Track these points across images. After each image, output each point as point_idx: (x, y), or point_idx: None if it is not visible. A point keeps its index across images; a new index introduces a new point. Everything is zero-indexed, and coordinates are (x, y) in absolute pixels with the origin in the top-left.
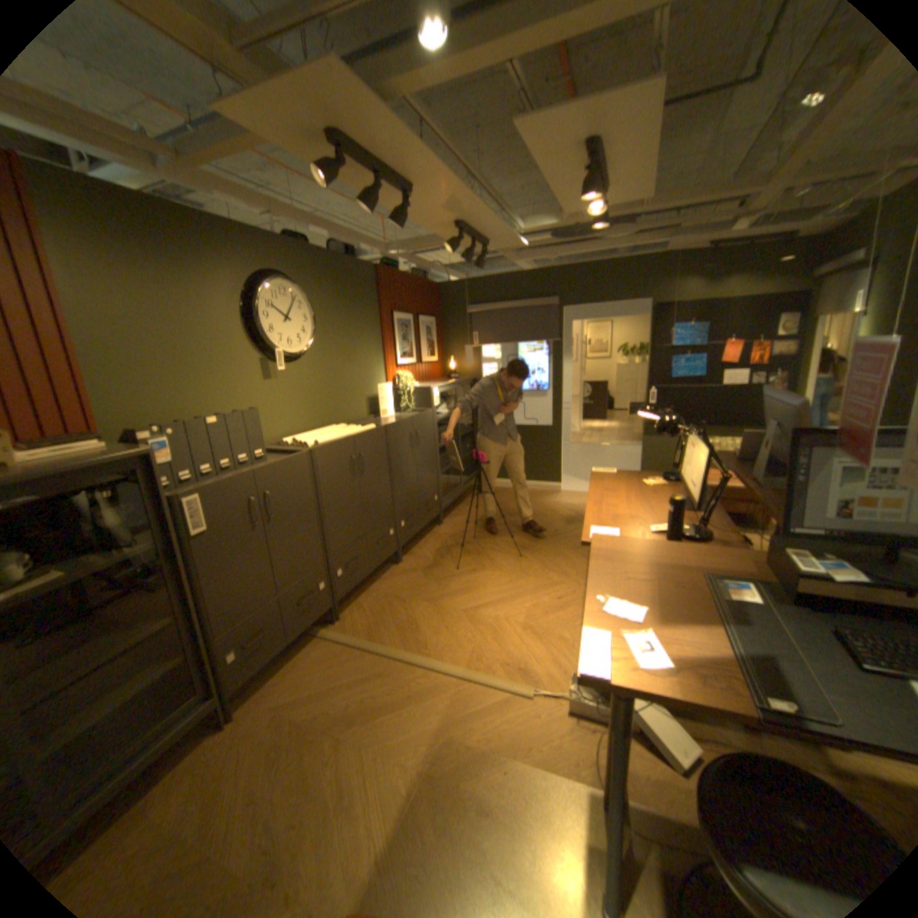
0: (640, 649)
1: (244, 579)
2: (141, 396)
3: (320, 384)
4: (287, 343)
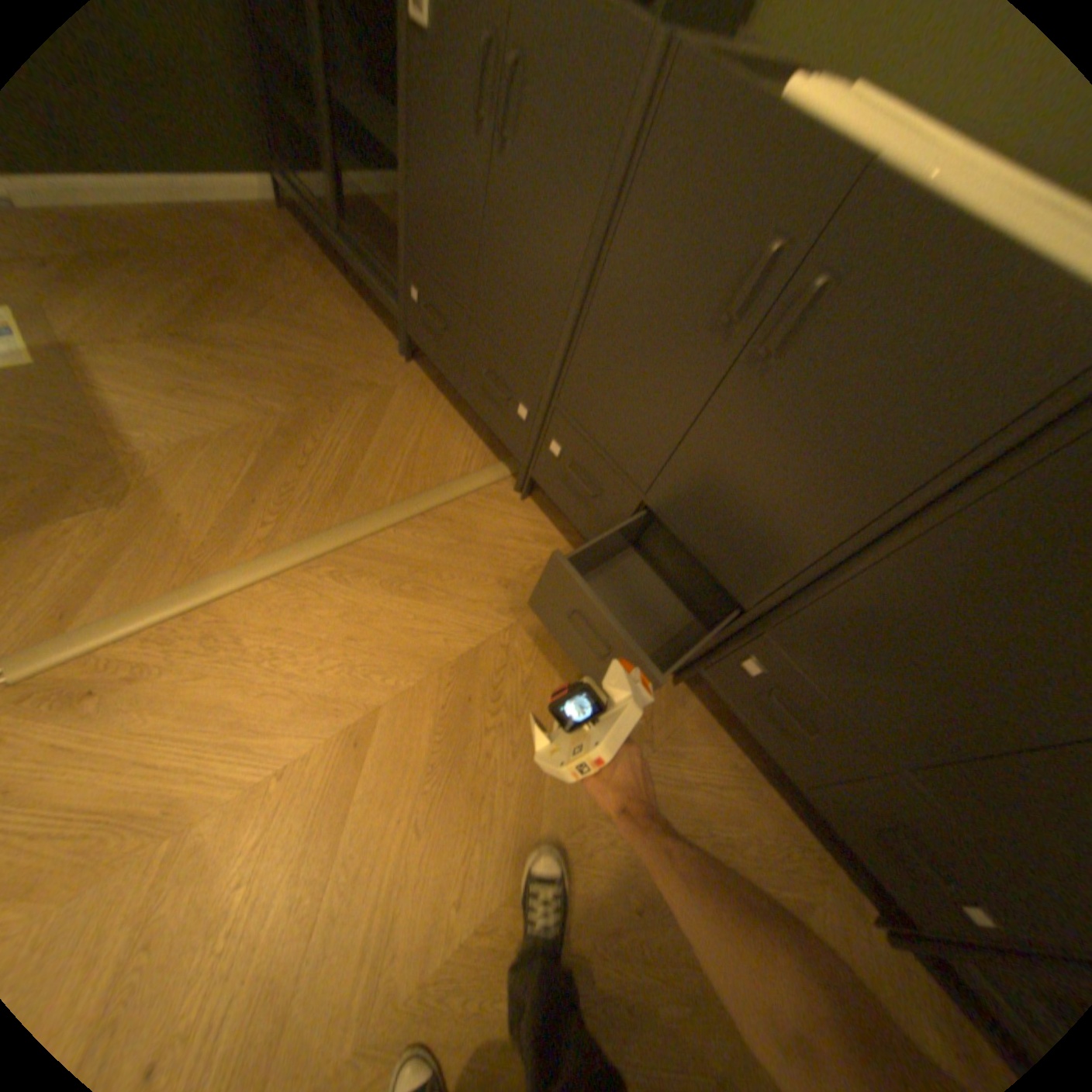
0: None
1: (445, 206)
2: None
3: None
4: None
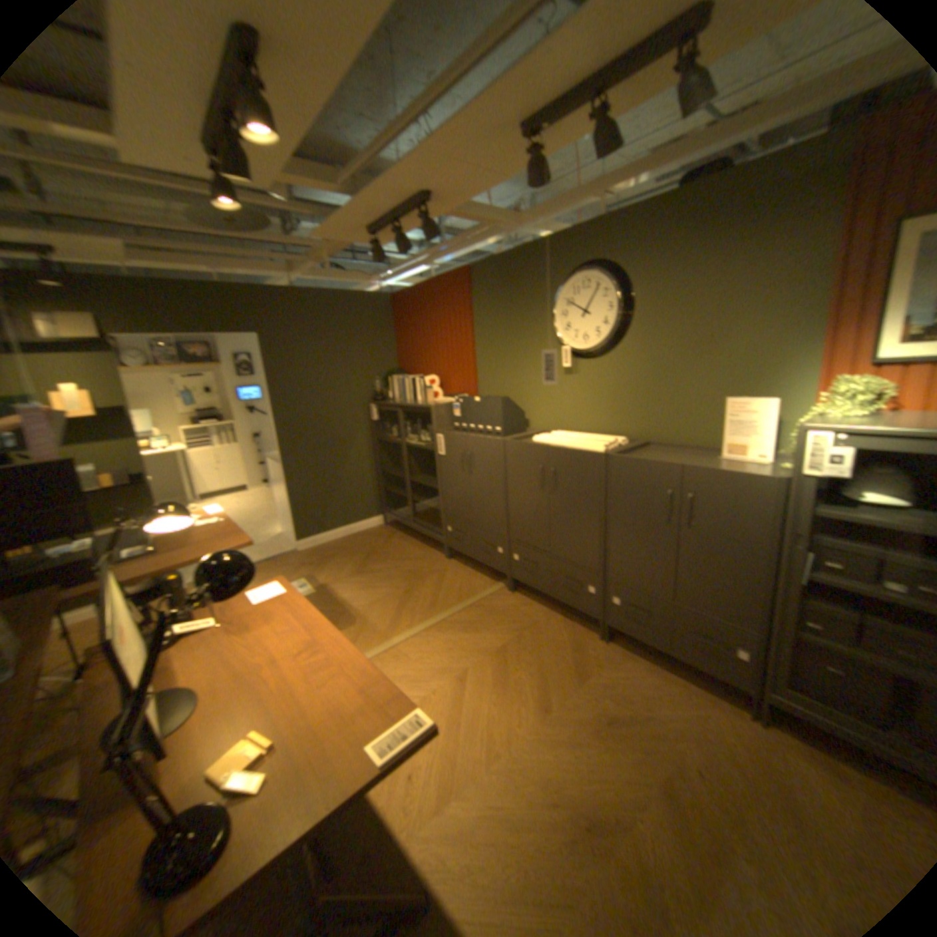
0: (193, 521)
1: (456, 495)
2: (493, 379)
3: (631, 384)
4: (581, 338)
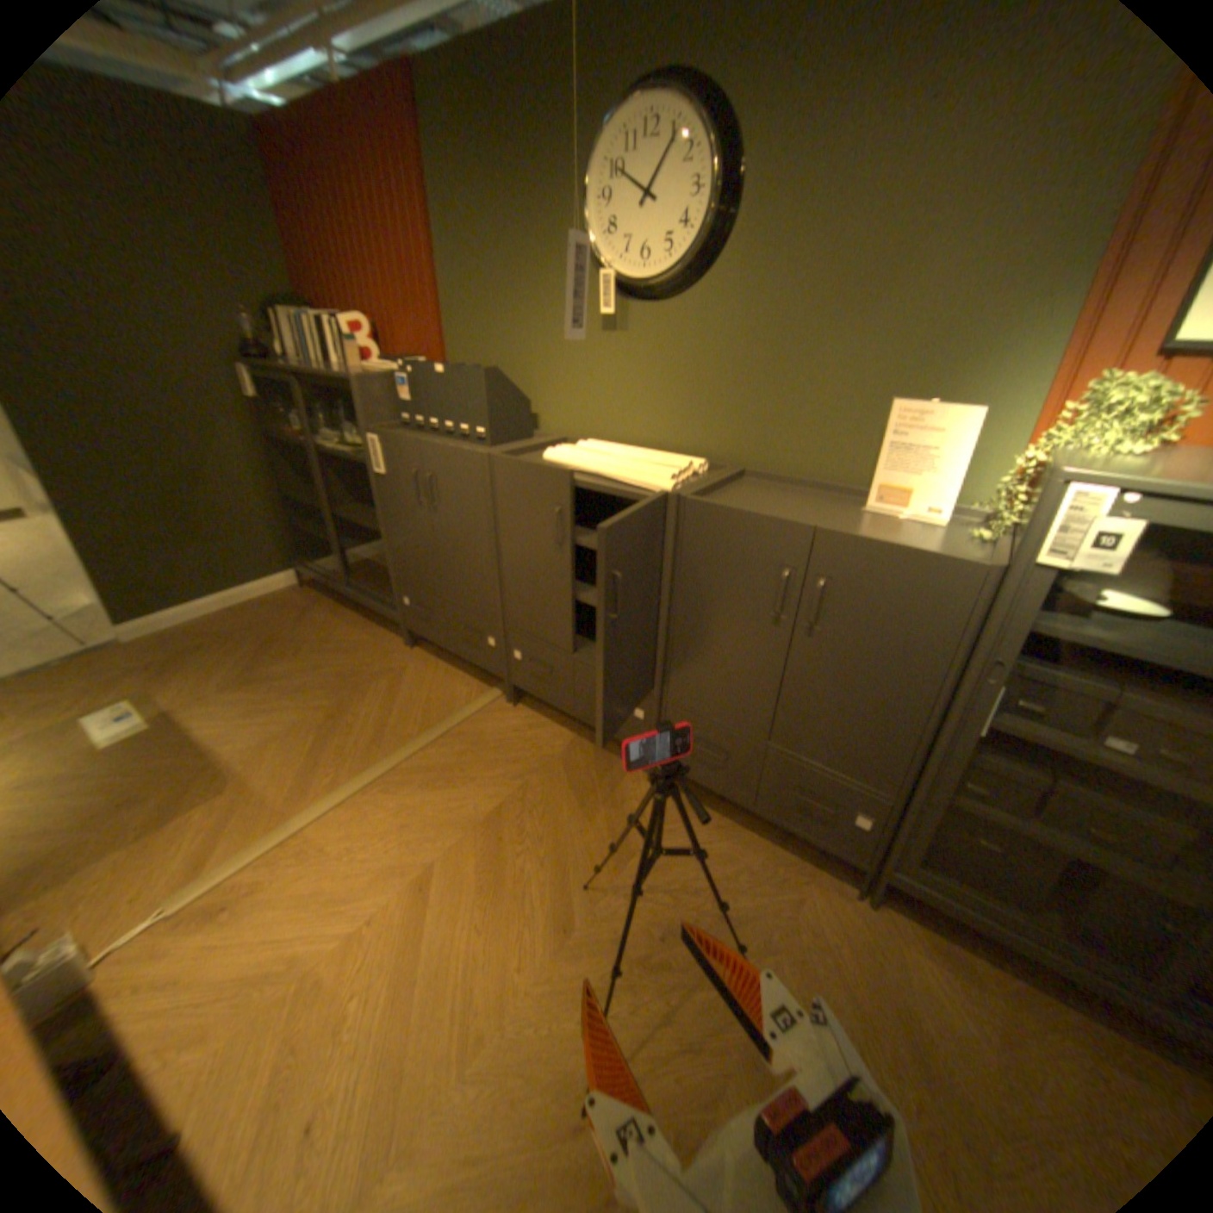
0: None
1: (415, 547)
2: (474, 331)
3: (724, 359)
4: (639, 254)
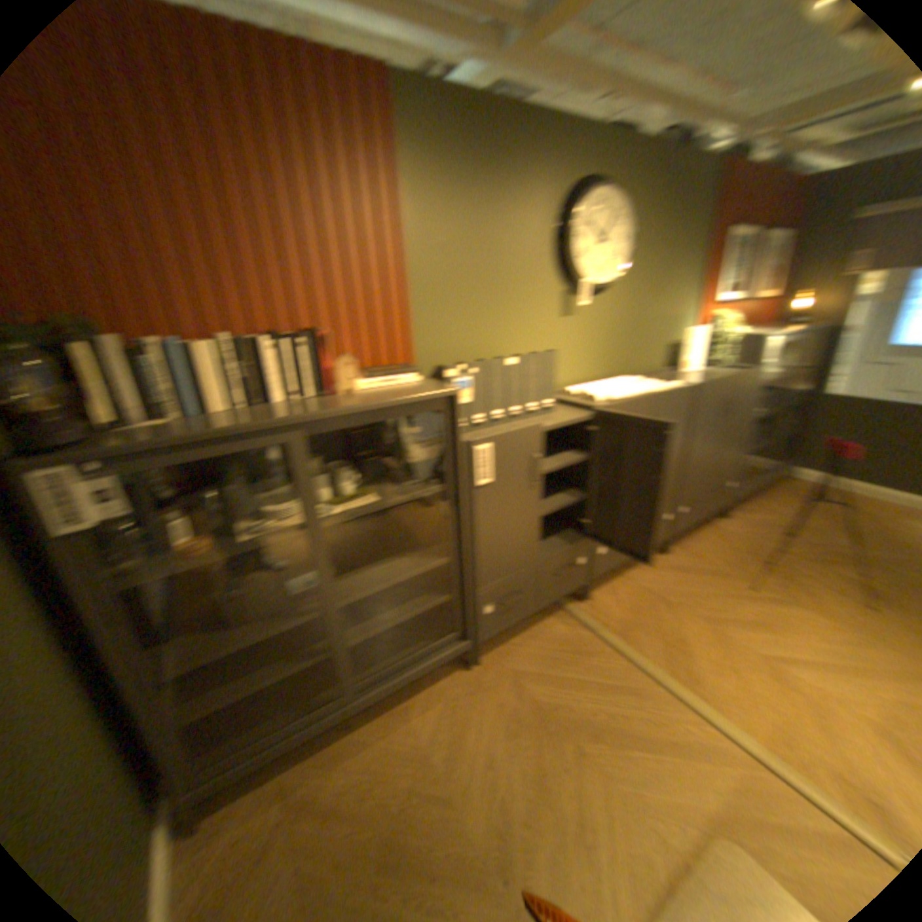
0: None
1: (515, 537)
2: (453, 330)
3: (621, 324)
4: (597, 270)
